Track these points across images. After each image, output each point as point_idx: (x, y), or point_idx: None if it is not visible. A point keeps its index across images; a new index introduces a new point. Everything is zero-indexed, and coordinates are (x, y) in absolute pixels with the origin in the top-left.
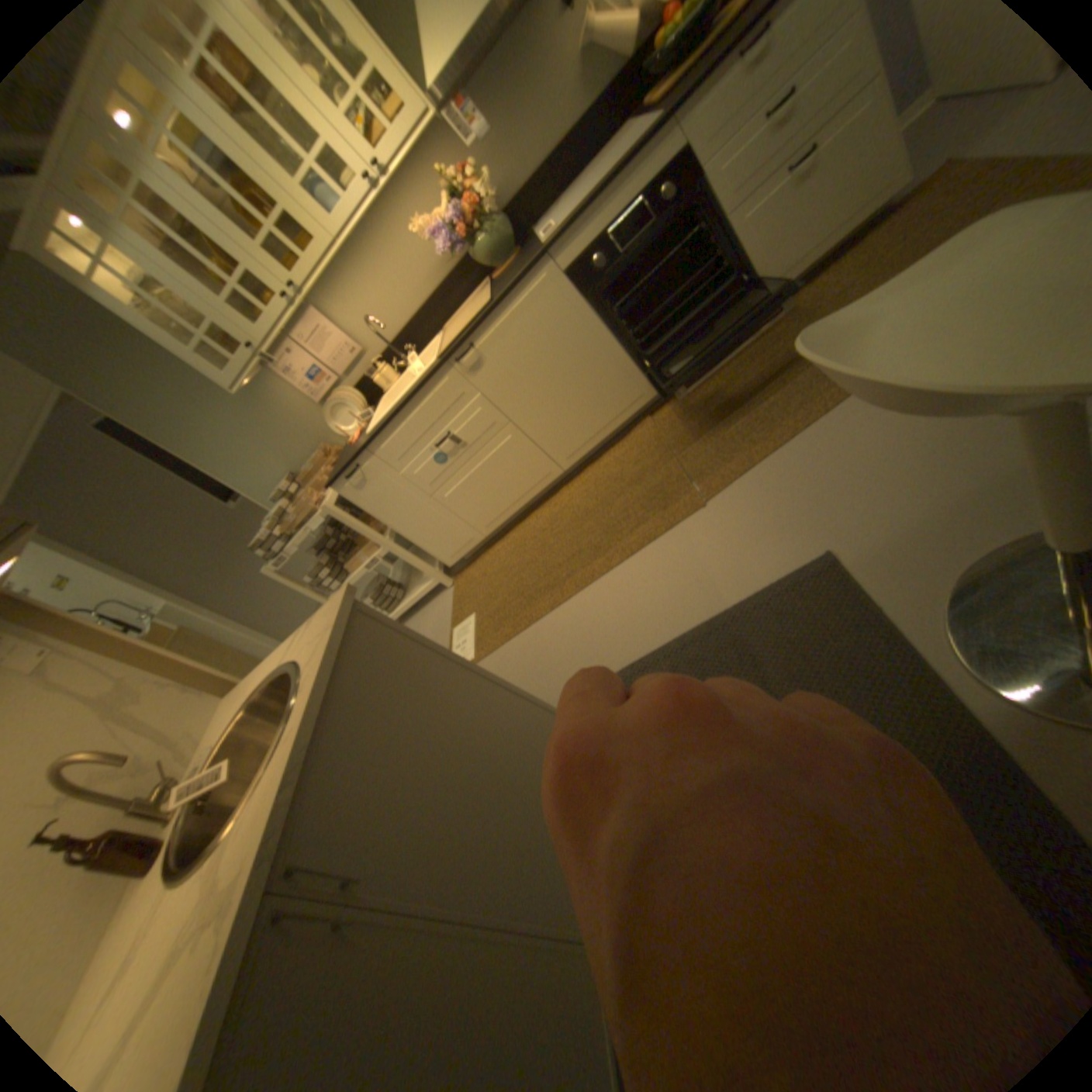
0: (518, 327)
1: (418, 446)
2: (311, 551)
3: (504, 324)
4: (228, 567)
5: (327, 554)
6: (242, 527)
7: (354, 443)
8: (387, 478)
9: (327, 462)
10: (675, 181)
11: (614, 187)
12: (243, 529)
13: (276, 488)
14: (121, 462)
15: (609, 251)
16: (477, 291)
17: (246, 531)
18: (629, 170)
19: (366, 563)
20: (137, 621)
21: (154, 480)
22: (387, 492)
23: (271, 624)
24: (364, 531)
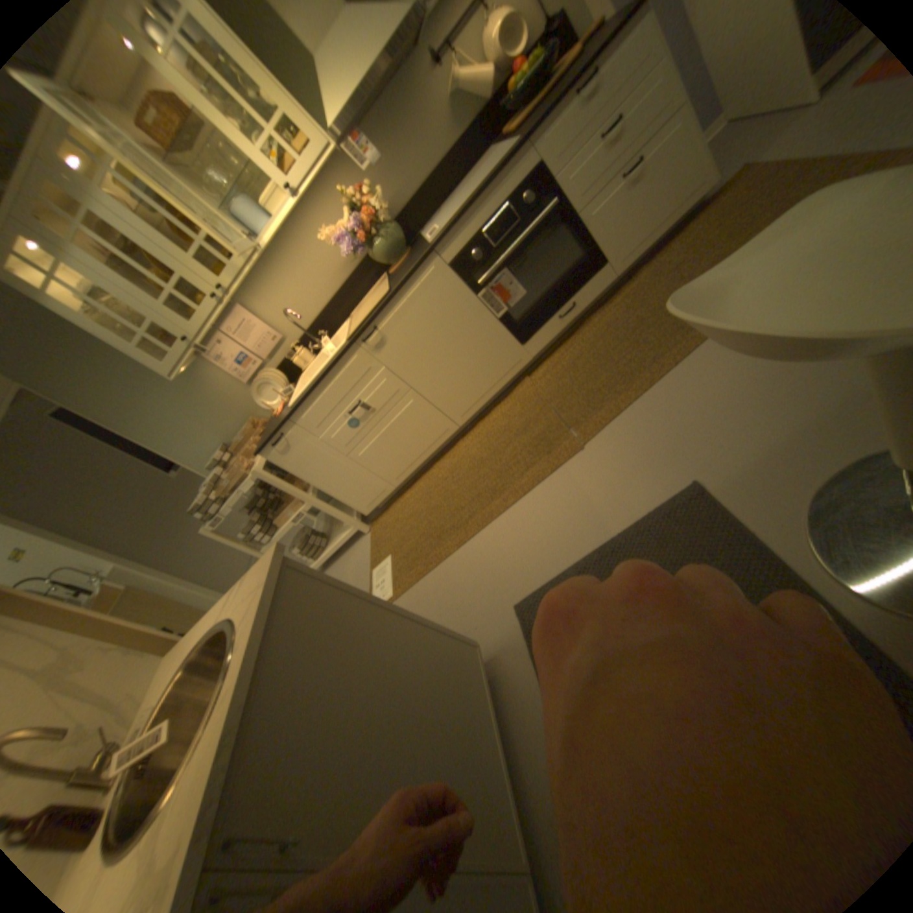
0: (414, 311)
1: (334, 414)
2: (244, 510)
3: (402, 309)
4: (171, 529)
5: (258, 512)
6: (183, 493)
7: (279, 414)
8: (309, 443)
9: (256, 432)
10: (534, 189)
11: (485, 196)
12: (184, 494)
13: (212, 458)
14: (75, 444)
15: (485, 246)
16: (377, 284)
17: (187, 496)
18: (497, 182)
19: (293, 517)
20: (89, 583)
21: (104, 457)
22: (309, 455)
23: (211, 576)
24: (290, 490)
